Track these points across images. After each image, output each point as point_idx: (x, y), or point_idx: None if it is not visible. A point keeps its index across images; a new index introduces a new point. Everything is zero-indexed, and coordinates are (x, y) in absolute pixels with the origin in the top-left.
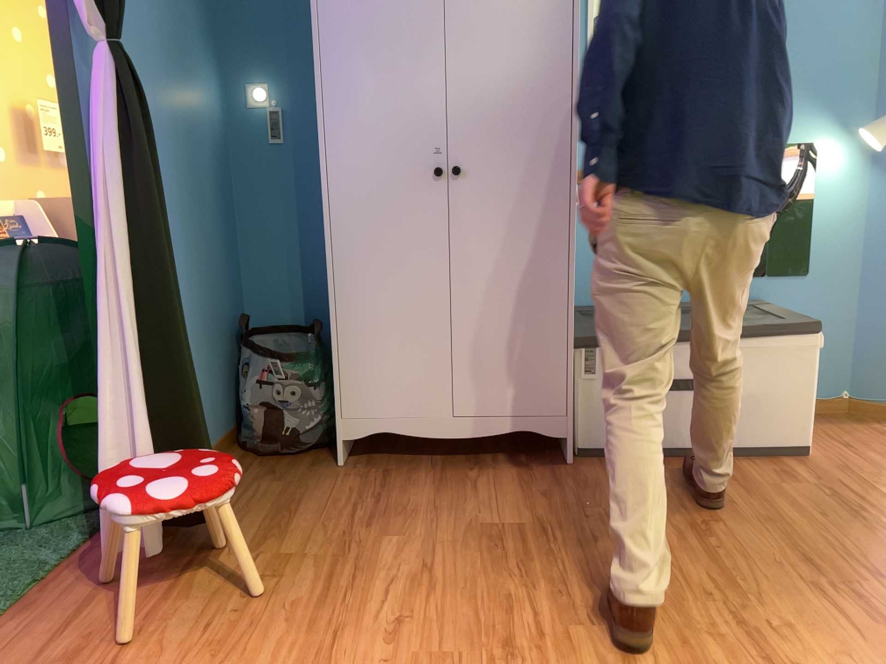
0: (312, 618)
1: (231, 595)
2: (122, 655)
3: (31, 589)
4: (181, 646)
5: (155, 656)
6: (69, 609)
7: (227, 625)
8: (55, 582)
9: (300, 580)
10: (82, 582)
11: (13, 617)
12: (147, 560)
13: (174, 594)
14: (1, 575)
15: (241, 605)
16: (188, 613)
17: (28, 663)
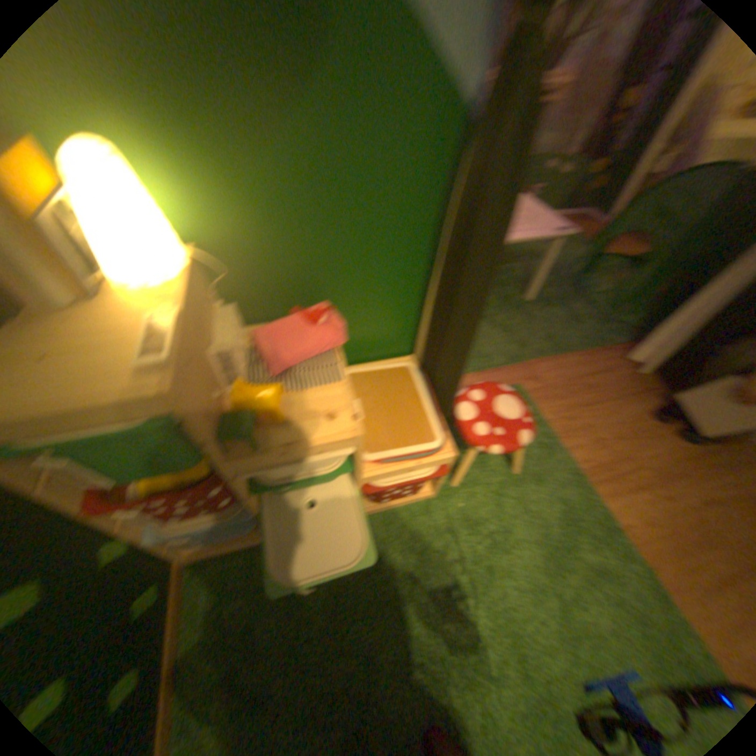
0: (684, 463)
1: (661, 422)
2: (607, 405)
3: (597, 351)
4: (627, 422)
5: (616, 417)
6: (603, 371)
7: (649, 431)
8: (607, 355)
9: (696, 444)
10: (615, 364)
11: (586, 358)
12: (643, 375)
13: (641, 399)
14: (593, 337)
15: (661, 429)
16: (639, 412)
17: (580, 380)
